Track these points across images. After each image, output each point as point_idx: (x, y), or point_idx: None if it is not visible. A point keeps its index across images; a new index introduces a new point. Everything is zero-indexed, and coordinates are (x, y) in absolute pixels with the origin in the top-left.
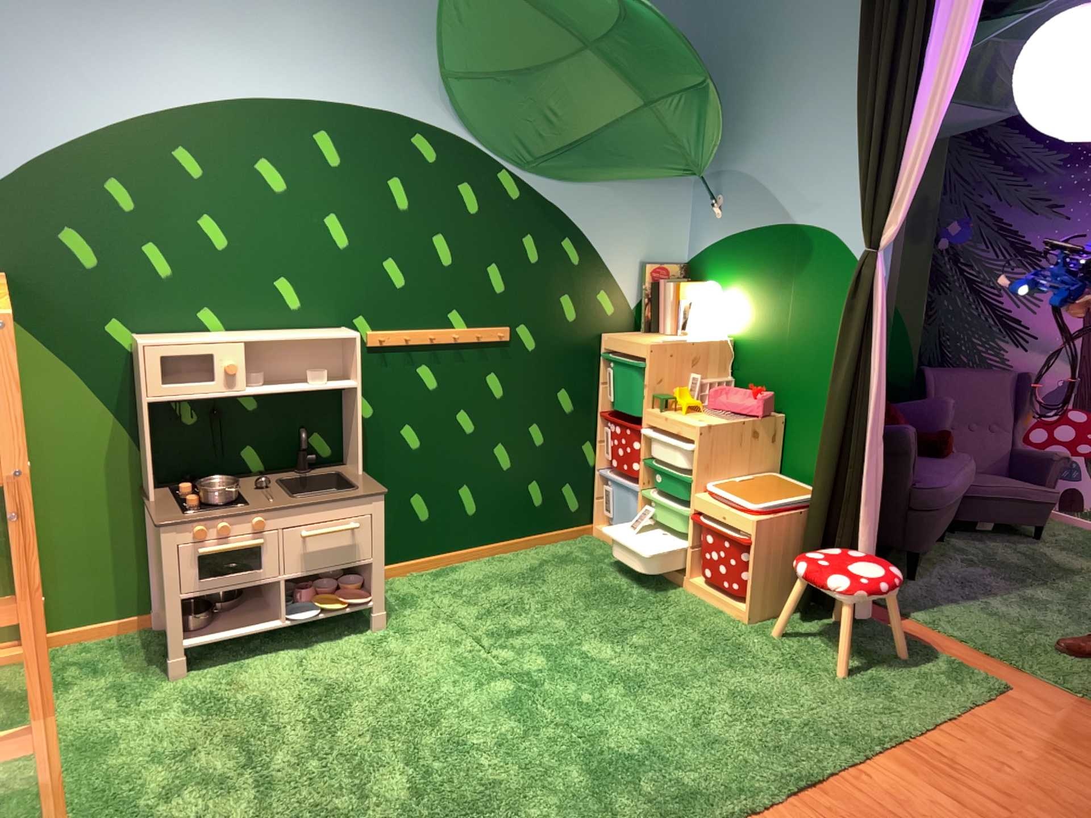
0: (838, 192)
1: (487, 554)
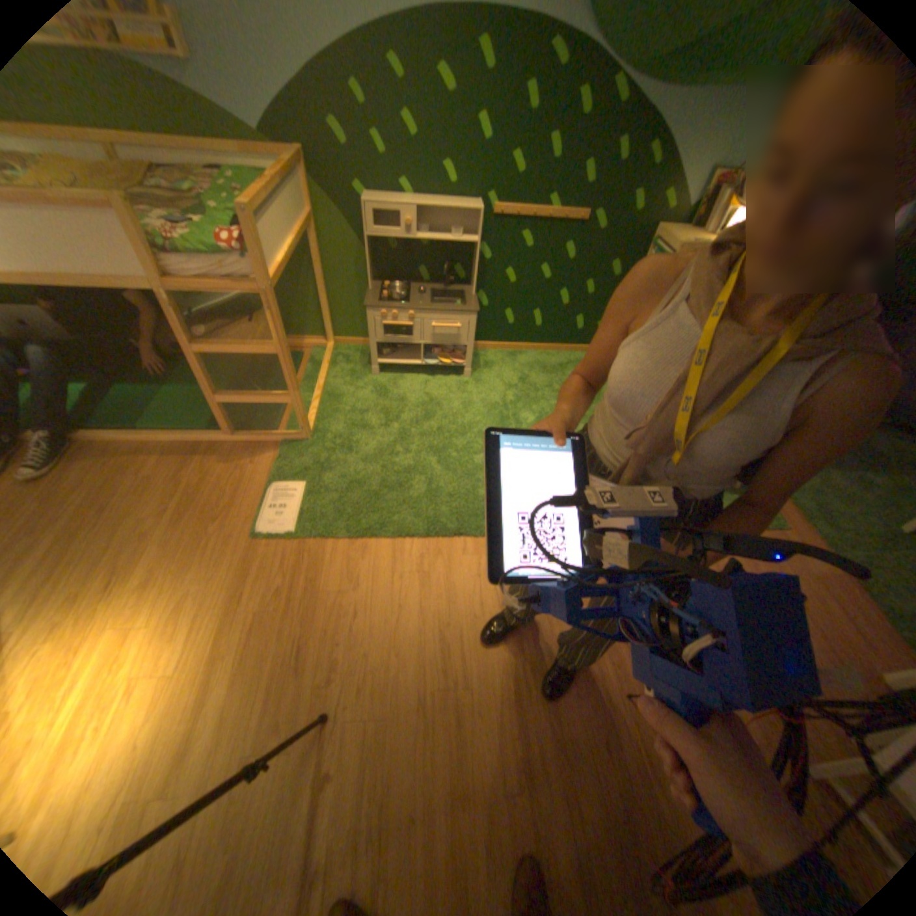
0: None
1: (541, 351)
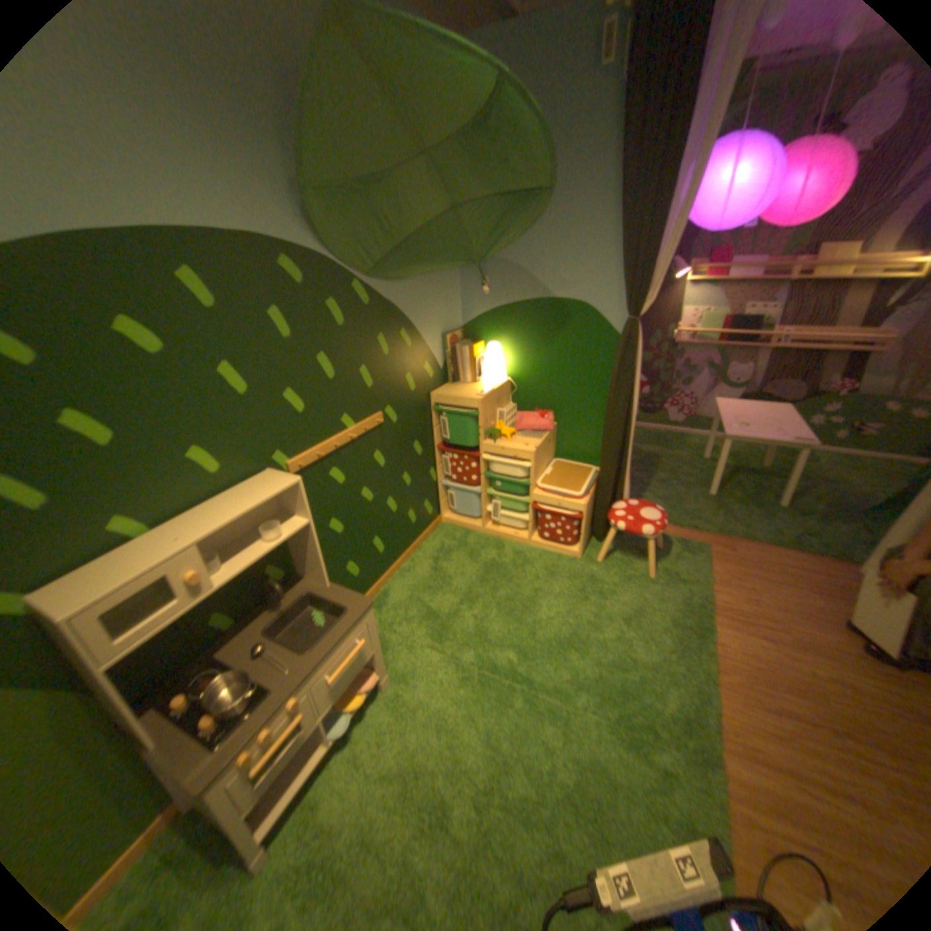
0: (596, 270)
1: (395, 571)
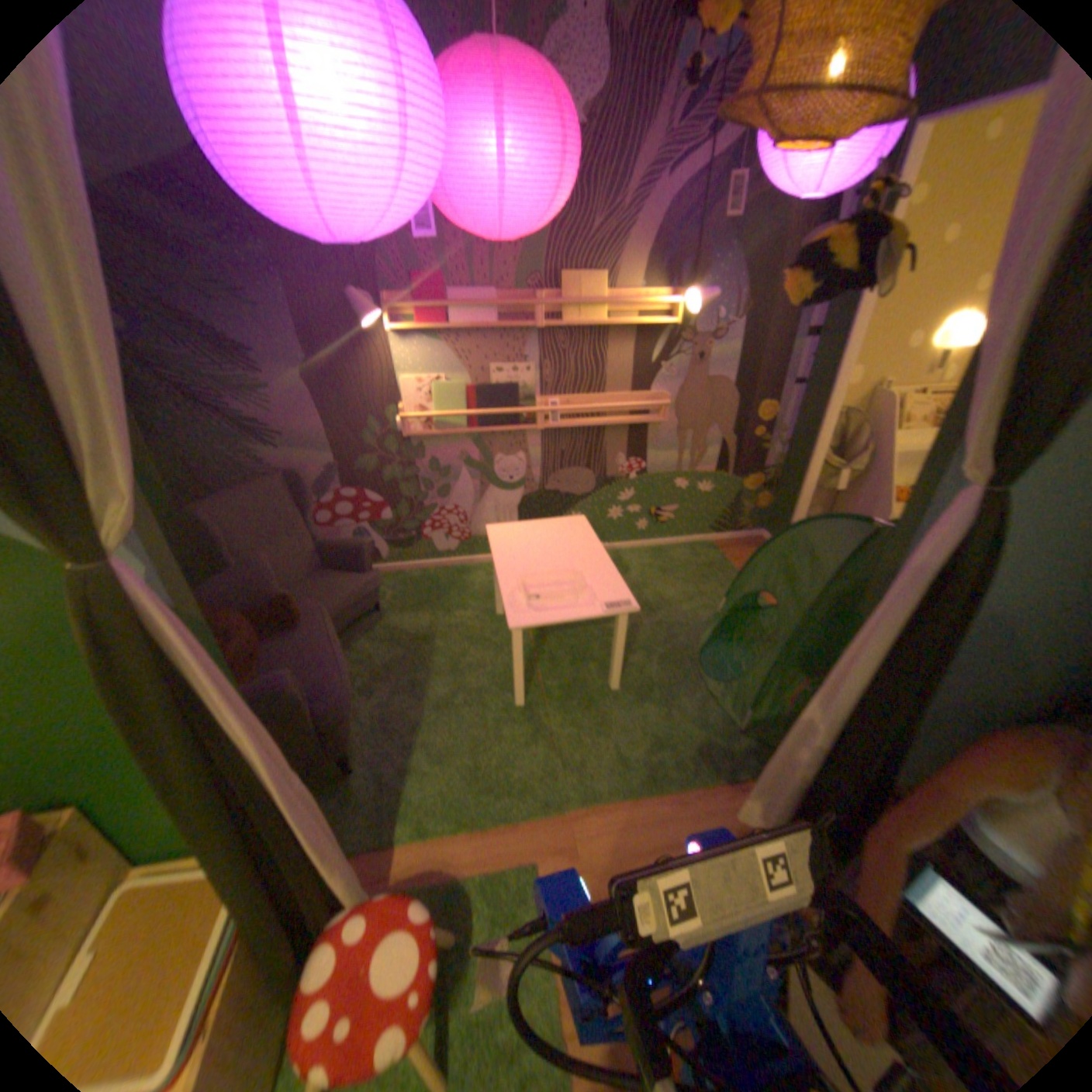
0: None
1: None
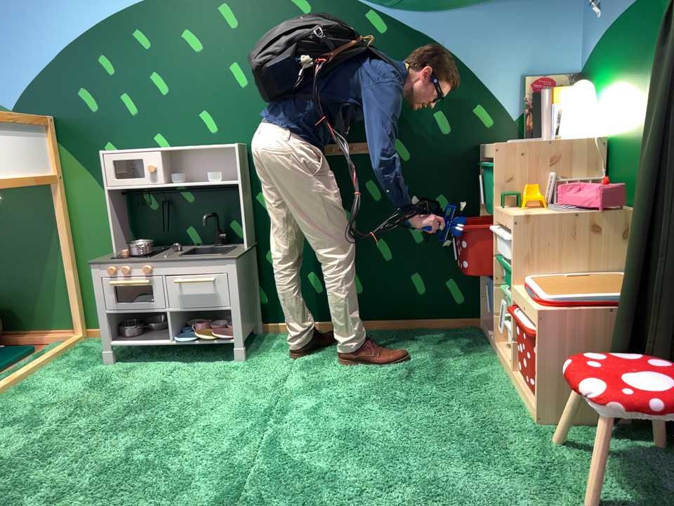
0: None
1: (374, 329)
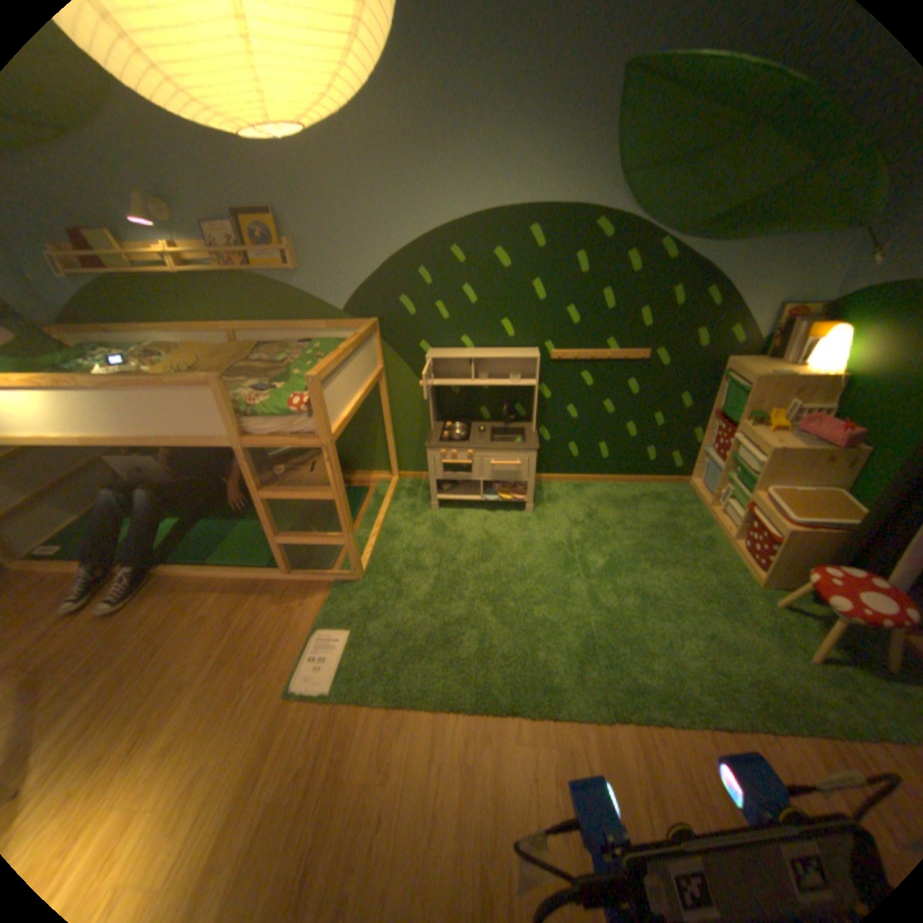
0: None
1: (610, 482)
